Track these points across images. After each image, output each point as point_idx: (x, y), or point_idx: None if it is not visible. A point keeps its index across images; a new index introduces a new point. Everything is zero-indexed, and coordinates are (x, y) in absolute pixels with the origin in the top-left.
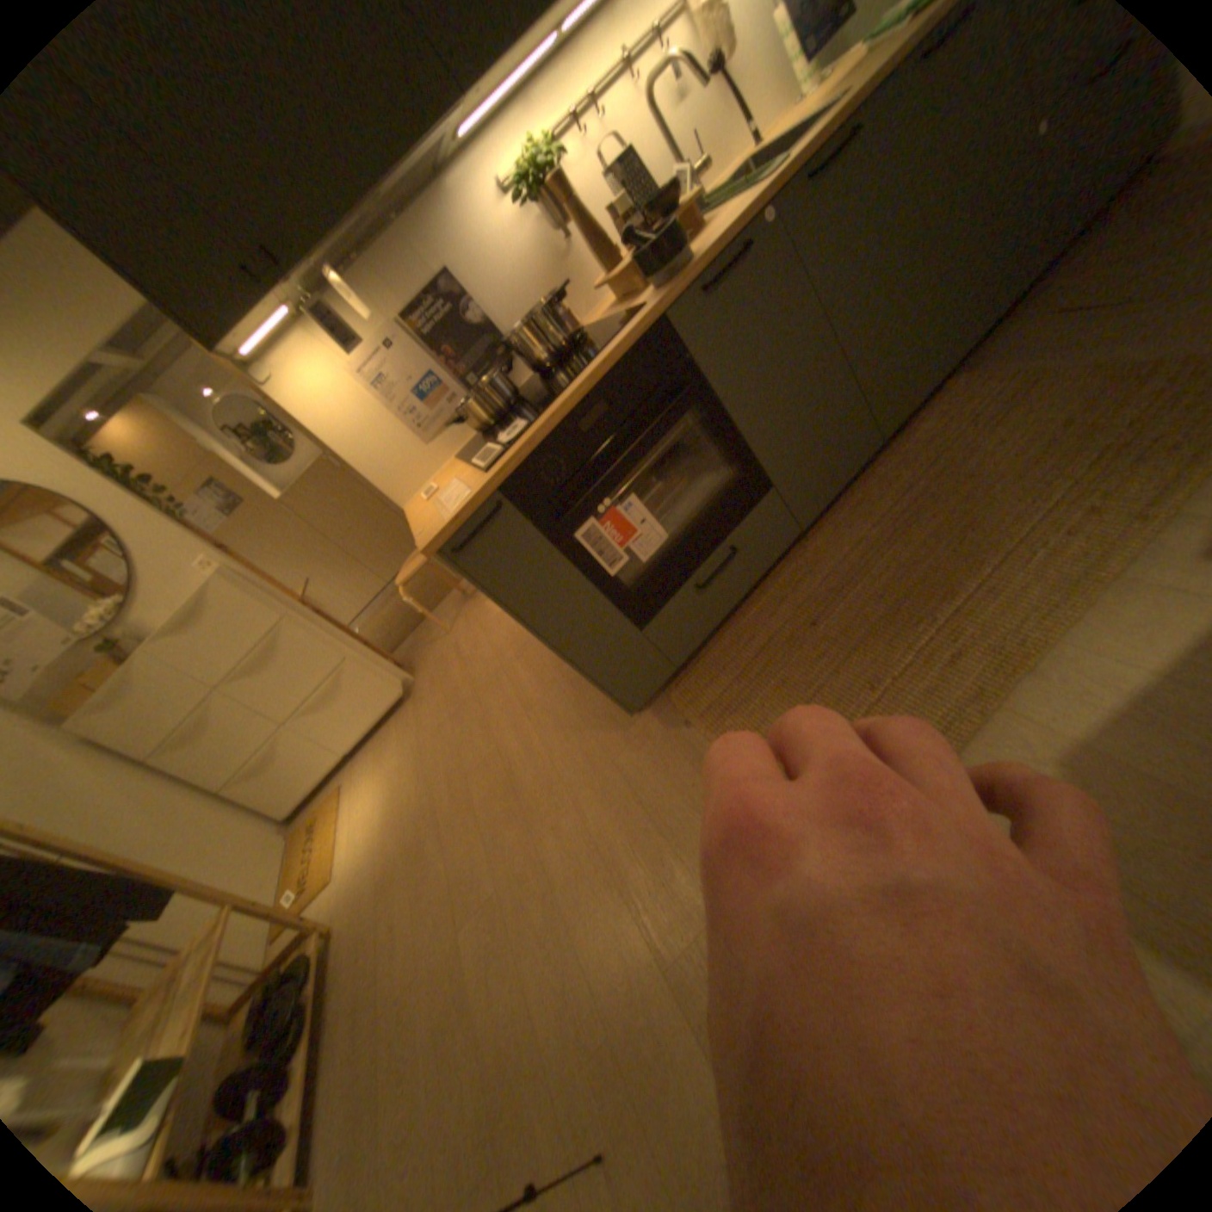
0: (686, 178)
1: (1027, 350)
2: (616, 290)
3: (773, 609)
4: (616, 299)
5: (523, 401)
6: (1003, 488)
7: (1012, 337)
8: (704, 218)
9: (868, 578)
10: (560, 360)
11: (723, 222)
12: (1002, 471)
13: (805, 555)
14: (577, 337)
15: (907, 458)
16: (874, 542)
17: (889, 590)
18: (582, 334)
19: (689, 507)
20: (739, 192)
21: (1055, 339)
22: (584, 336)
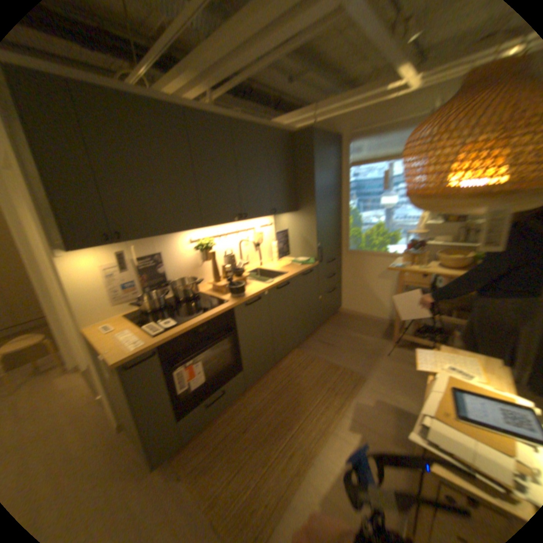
0: (242, 265)
1: (312, 349)
2: (215, 287)
3: (229, 422)
4: (213, 289)
5: (167, 308)
6: (306, 393)
7: (309, 343)
8: (247, 281)
9: (266, 416)
10: (188, 300)
11: (255, 289)
12: (306, 386)
13: (245, 400)
14: (197, 295)
15: (281, 372)
16: (269, 401)
17: (273, 423)
18: (198, 295)
19: (214, 371)
20: (259, 281)
21: (318, 349)
22: (199, 296)
